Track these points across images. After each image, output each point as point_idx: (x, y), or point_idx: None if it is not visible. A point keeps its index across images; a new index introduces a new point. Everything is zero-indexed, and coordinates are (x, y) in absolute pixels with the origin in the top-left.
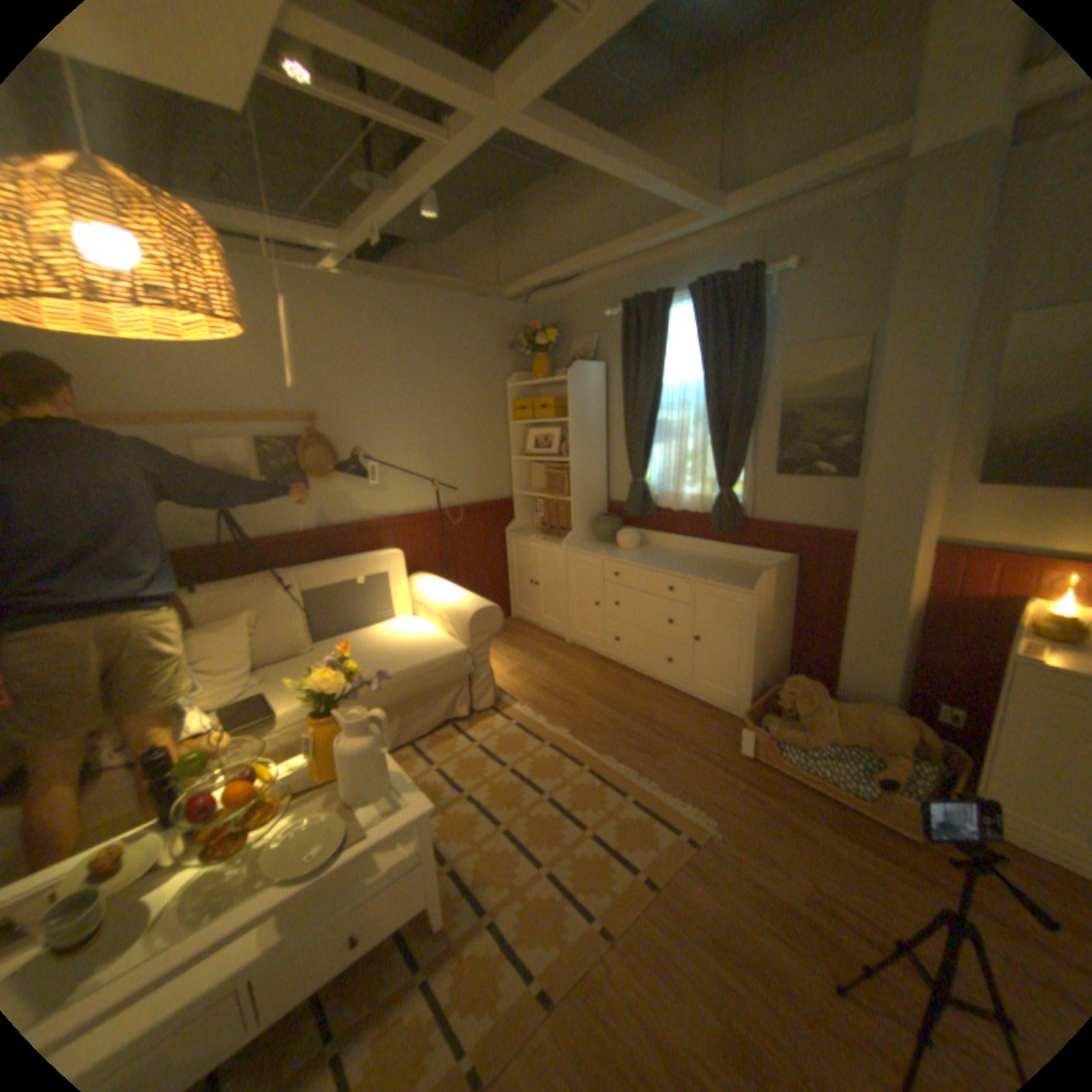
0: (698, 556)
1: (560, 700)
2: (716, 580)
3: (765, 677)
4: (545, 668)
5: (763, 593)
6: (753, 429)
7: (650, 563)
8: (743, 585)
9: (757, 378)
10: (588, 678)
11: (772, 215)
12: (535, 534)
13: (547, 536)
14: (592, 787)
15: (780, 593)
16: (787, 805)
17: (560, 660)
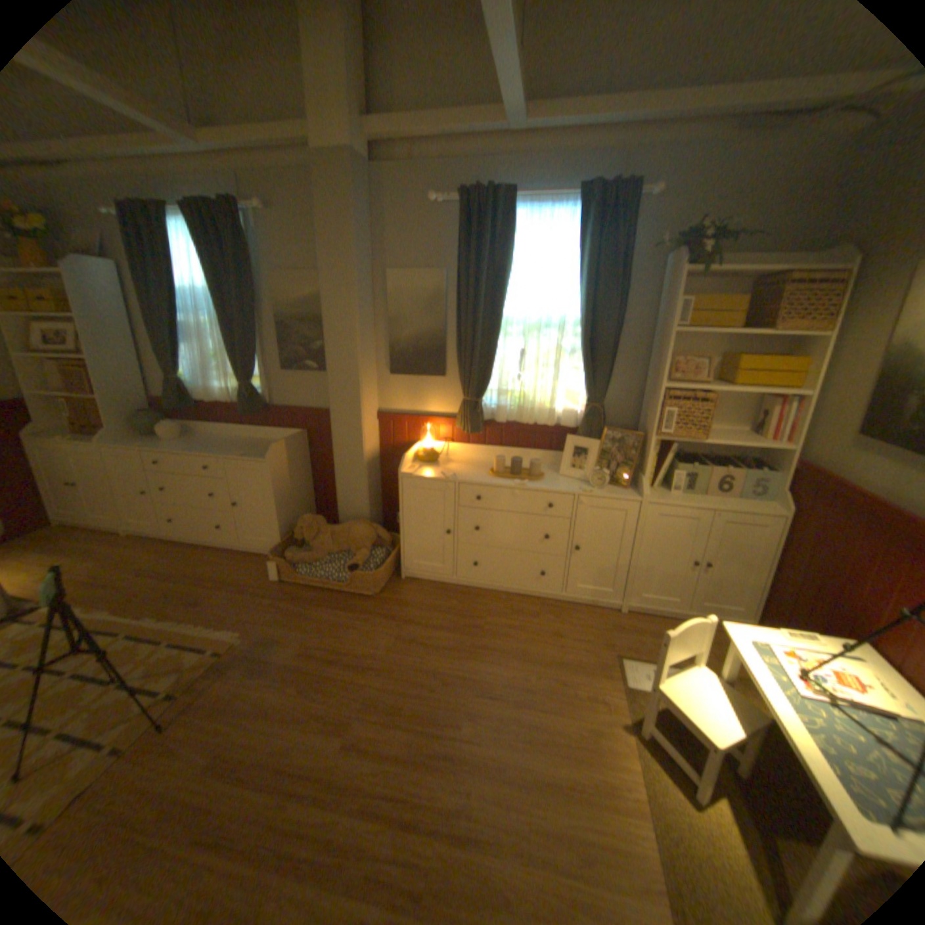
0: (235, 440)
1: (103, 590)
2: (238, 456)
3: (292, 522)
4: (89, 566)
5: (273, 461)
6: (256, 335)
7: (185, 450)
8: (259, 457)
9: (250, 293)
10: (140, 563)
11: (239, 161)
12: (63, 437)
13: (78, 437)
14: (124, 651)
15: (292, 459)
16: (296, 604)
17: (110, 555)
